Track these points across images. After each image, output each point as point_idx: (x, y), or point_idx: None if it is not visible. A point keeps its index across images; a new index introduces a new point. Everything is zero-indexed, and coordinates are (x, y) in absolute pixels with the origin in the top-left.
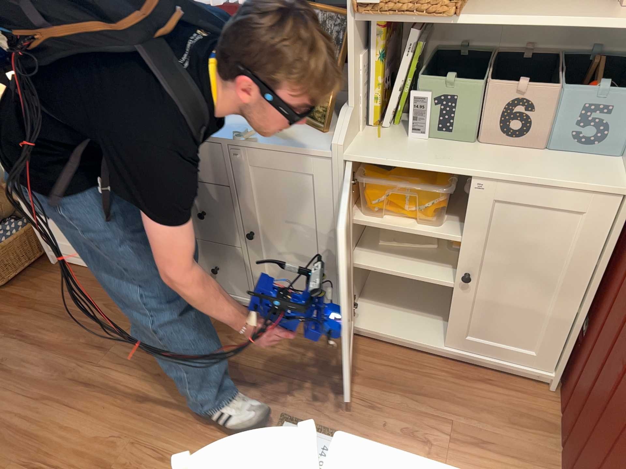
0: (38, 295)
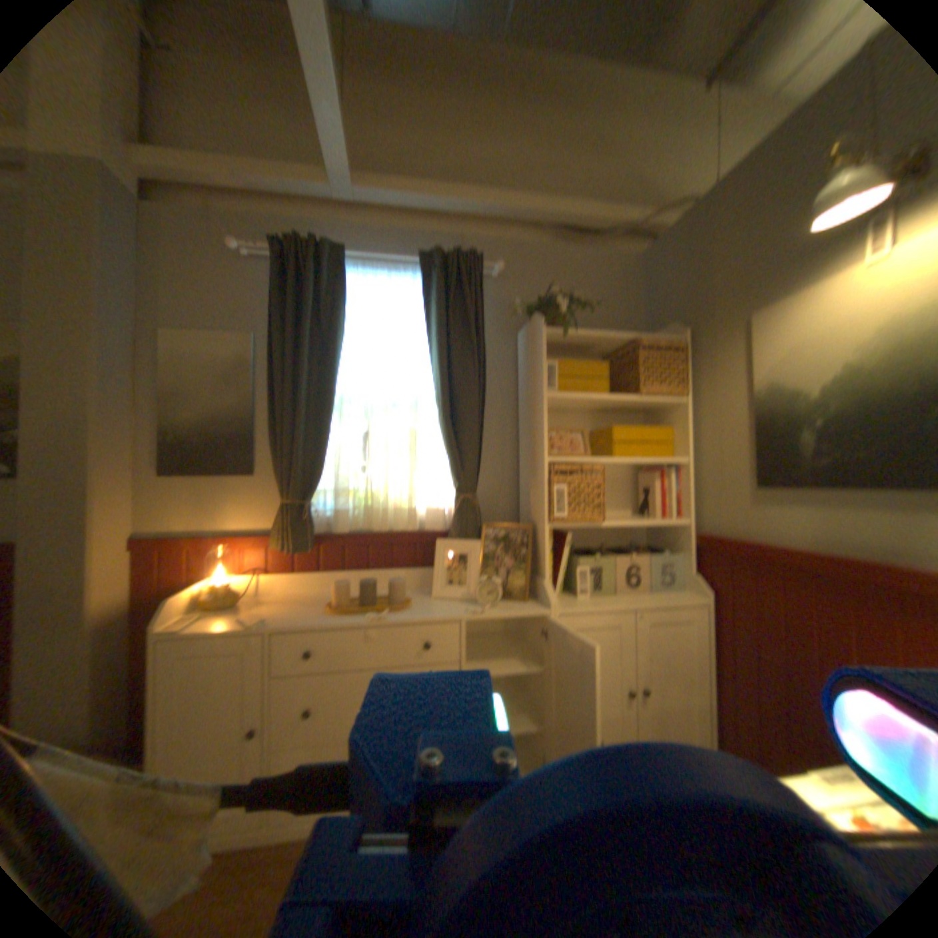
0: None
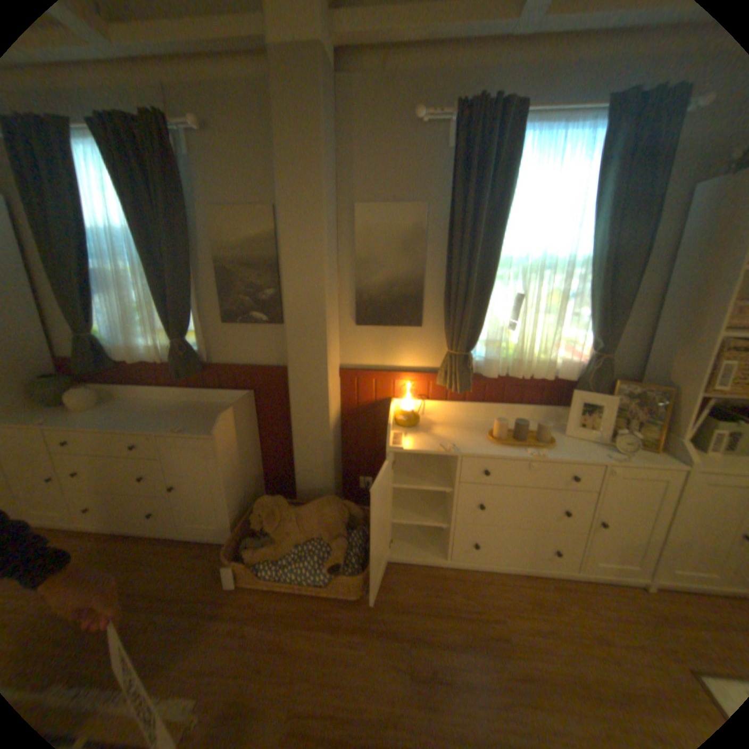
0: (394, 603)
